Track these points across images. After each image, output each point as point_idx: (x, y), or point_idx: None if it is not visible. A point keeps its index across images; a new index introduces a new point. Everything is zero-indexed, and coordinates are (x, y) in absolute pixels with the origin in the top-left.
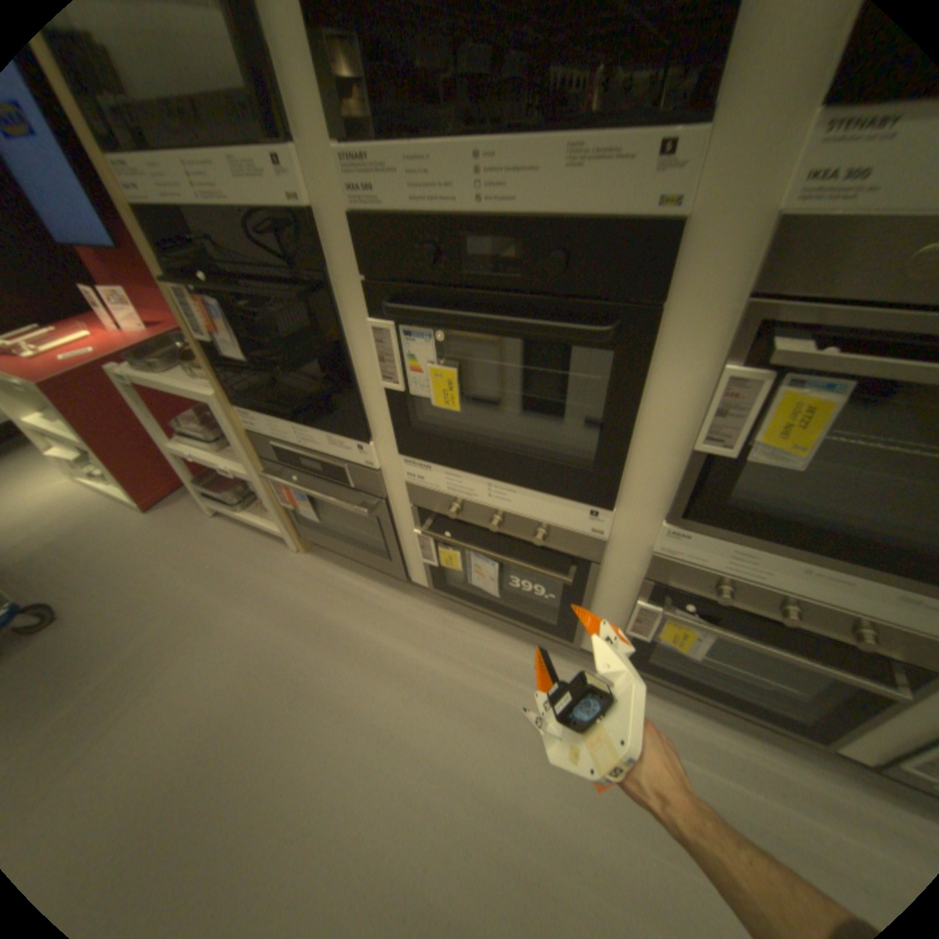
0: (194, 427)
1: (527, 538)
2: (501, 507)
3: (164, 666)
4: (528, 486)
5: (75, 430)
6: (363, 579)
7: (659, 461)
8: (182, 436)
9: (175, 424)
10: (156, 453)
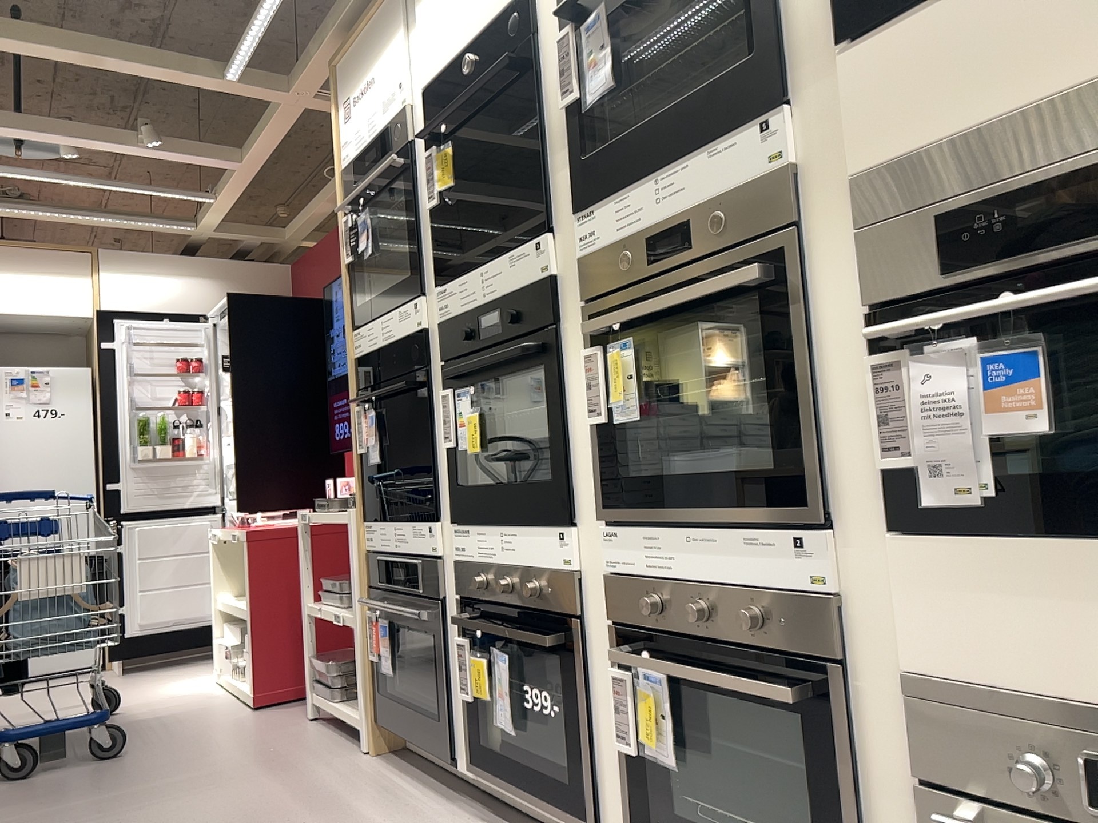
0: (338, 581)
1: (528, 605)
2: (509, 565)
3: (169, 797)
4: (522, 524)
5: (249, 597)
6: (413, 782)
7: (587, 457)
8: (325, 594)
9: (325, 579)
10: (300, 640)
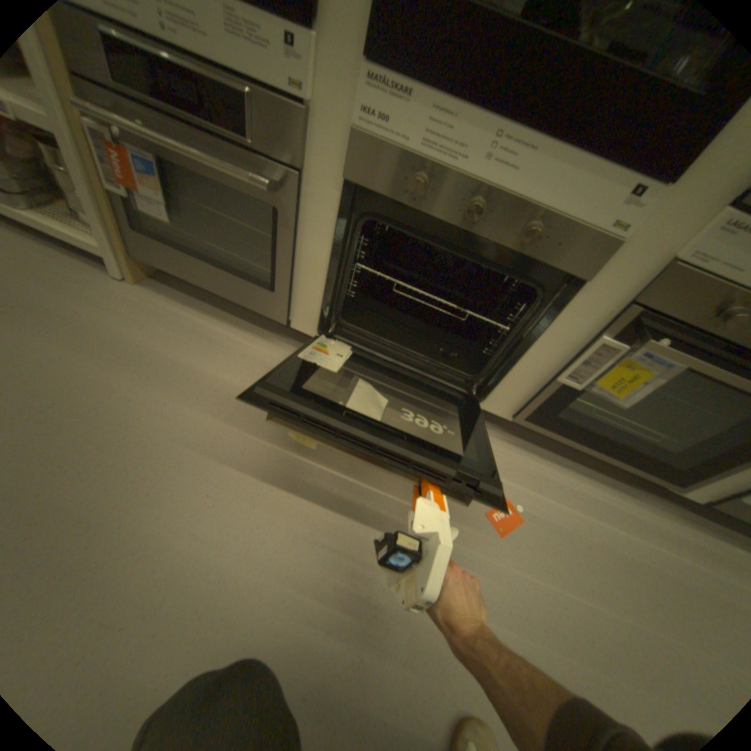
0: None
1: (504, 240)
2: (496, 181)
3: None
4: (566, 133)
5: None
6: (220, 321)
7: None
8: None
9: None
10: None
